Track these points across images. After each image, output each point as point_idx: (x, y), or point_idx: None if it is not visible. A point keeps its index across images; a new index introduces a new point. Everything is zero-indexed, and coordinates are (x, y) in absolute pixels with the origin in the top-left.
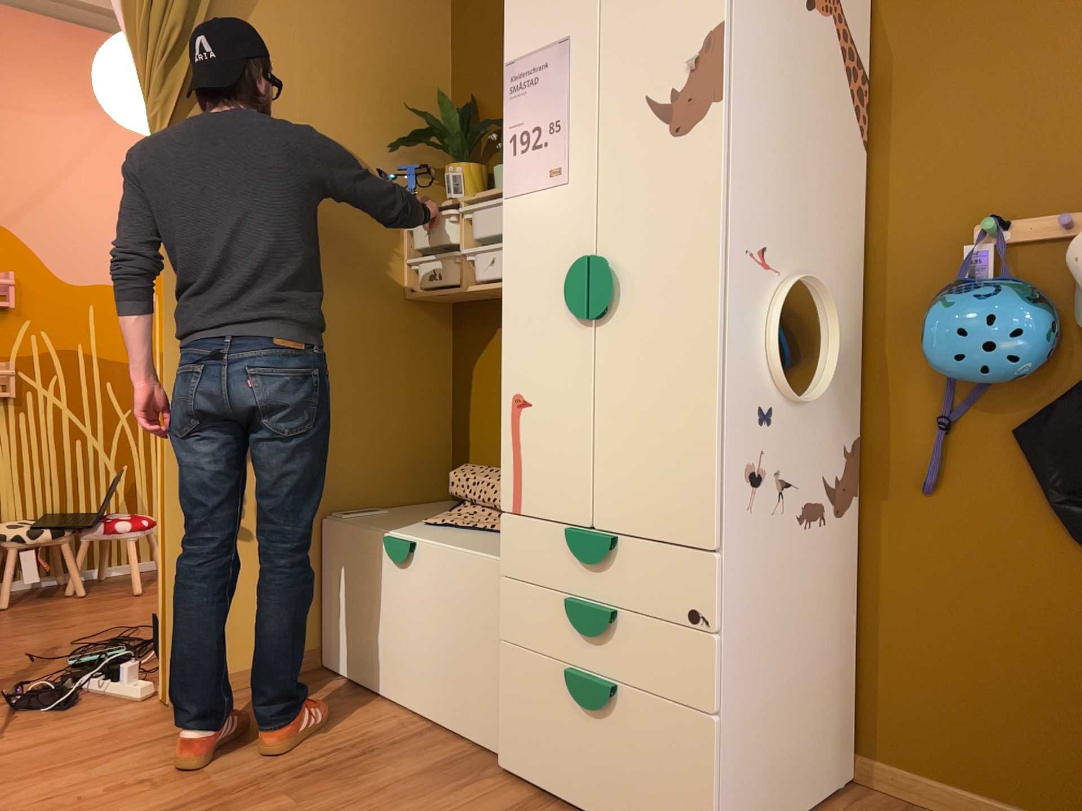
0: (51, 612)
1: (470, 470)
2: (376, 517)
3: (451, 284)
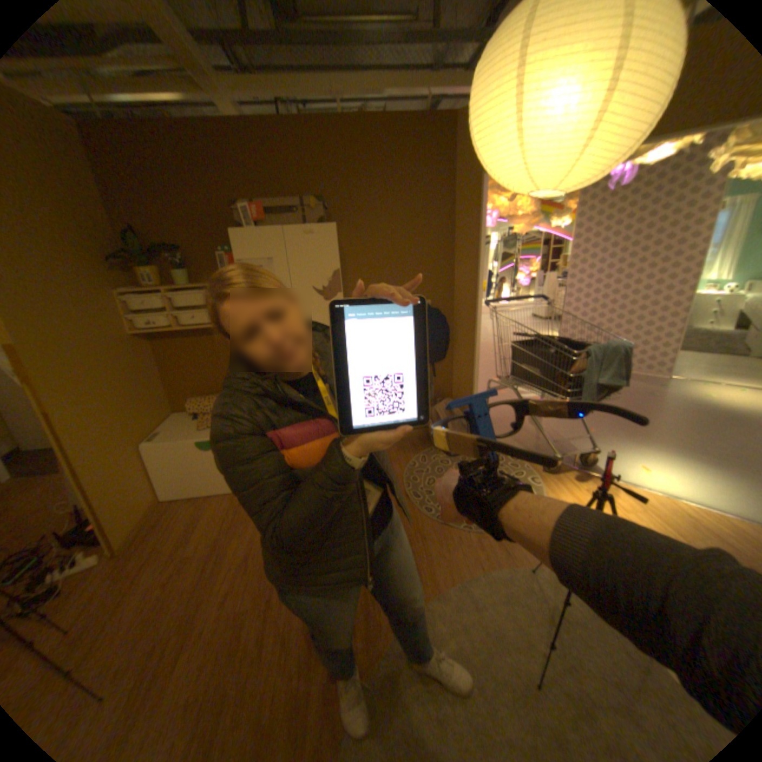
0: None
1: (196, 401)
2: (165, 436)
3: (161, 327)
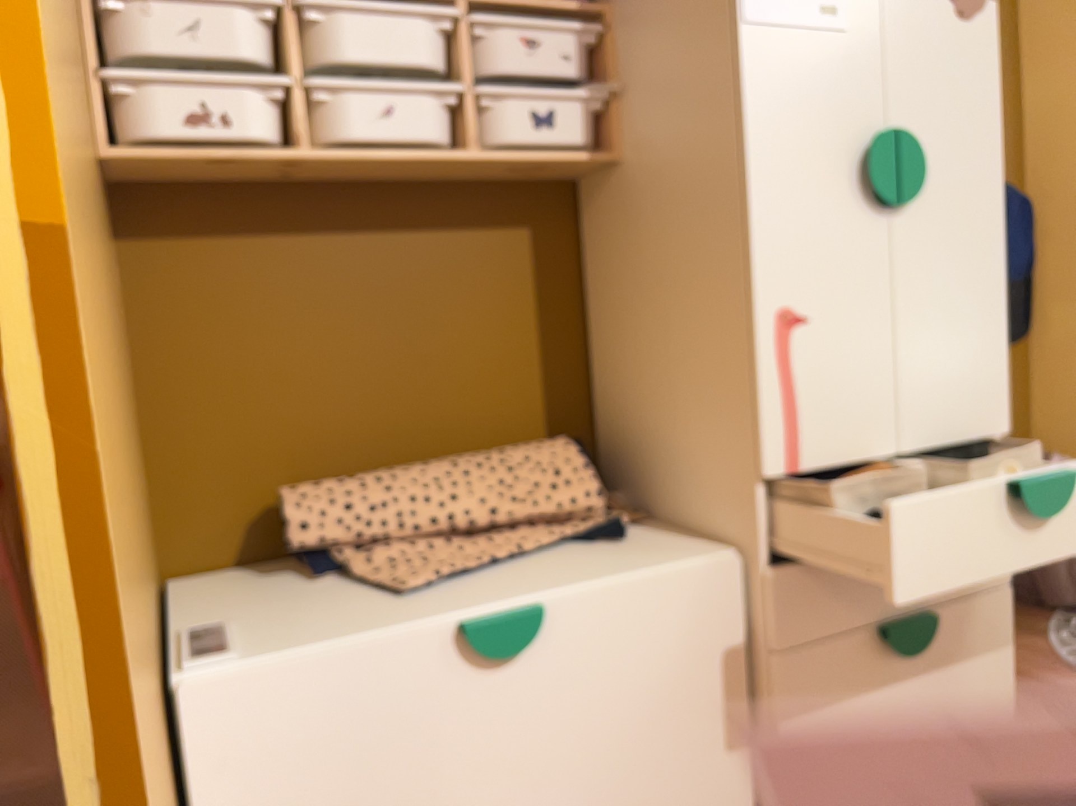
0: None
1: (330, 491)
2: (267, 633)
3: (253, 141)
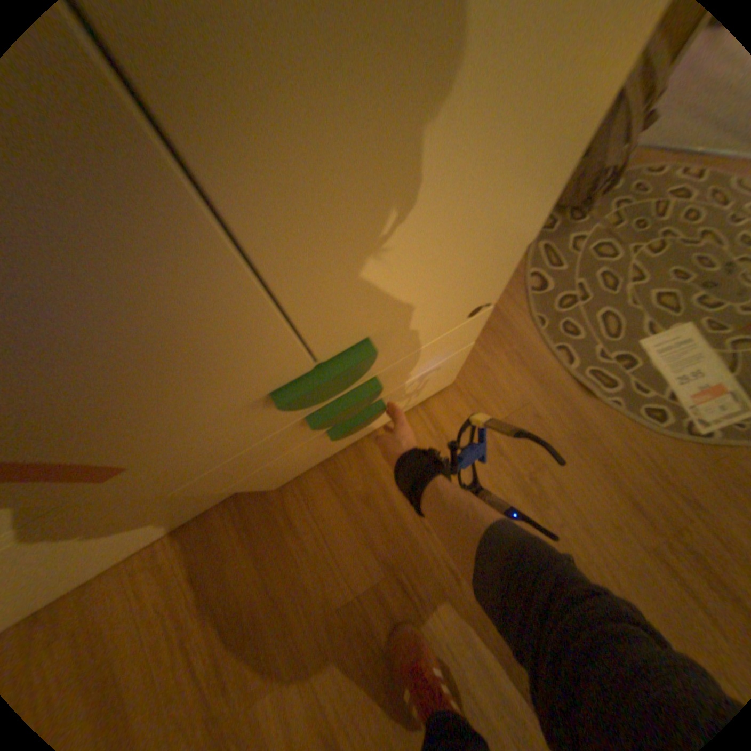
0: None
1: None
2: None
3: None
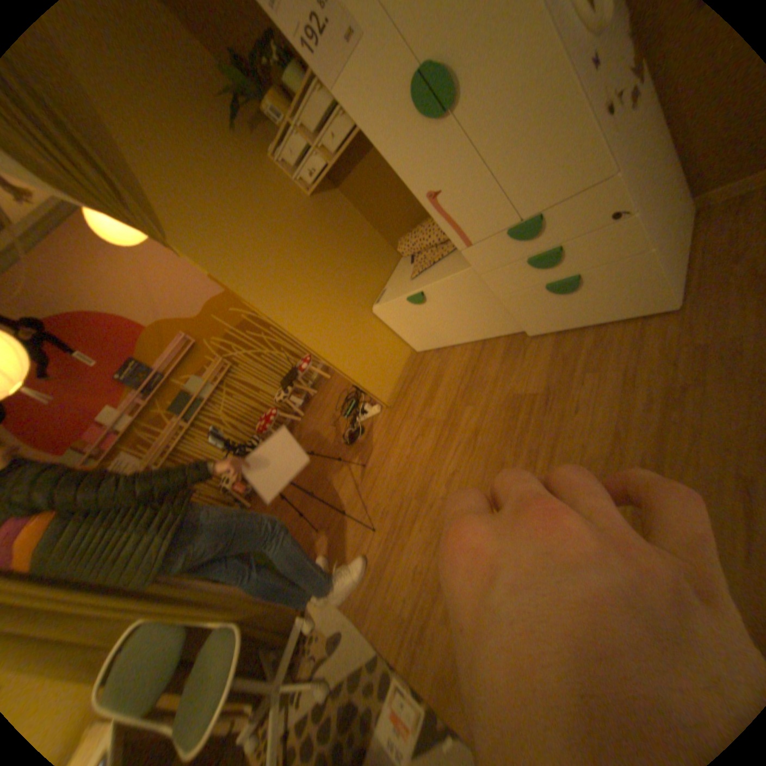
0: (317, 404)
1: (406, 238)
2: (390, 291)
3: (322, 166)
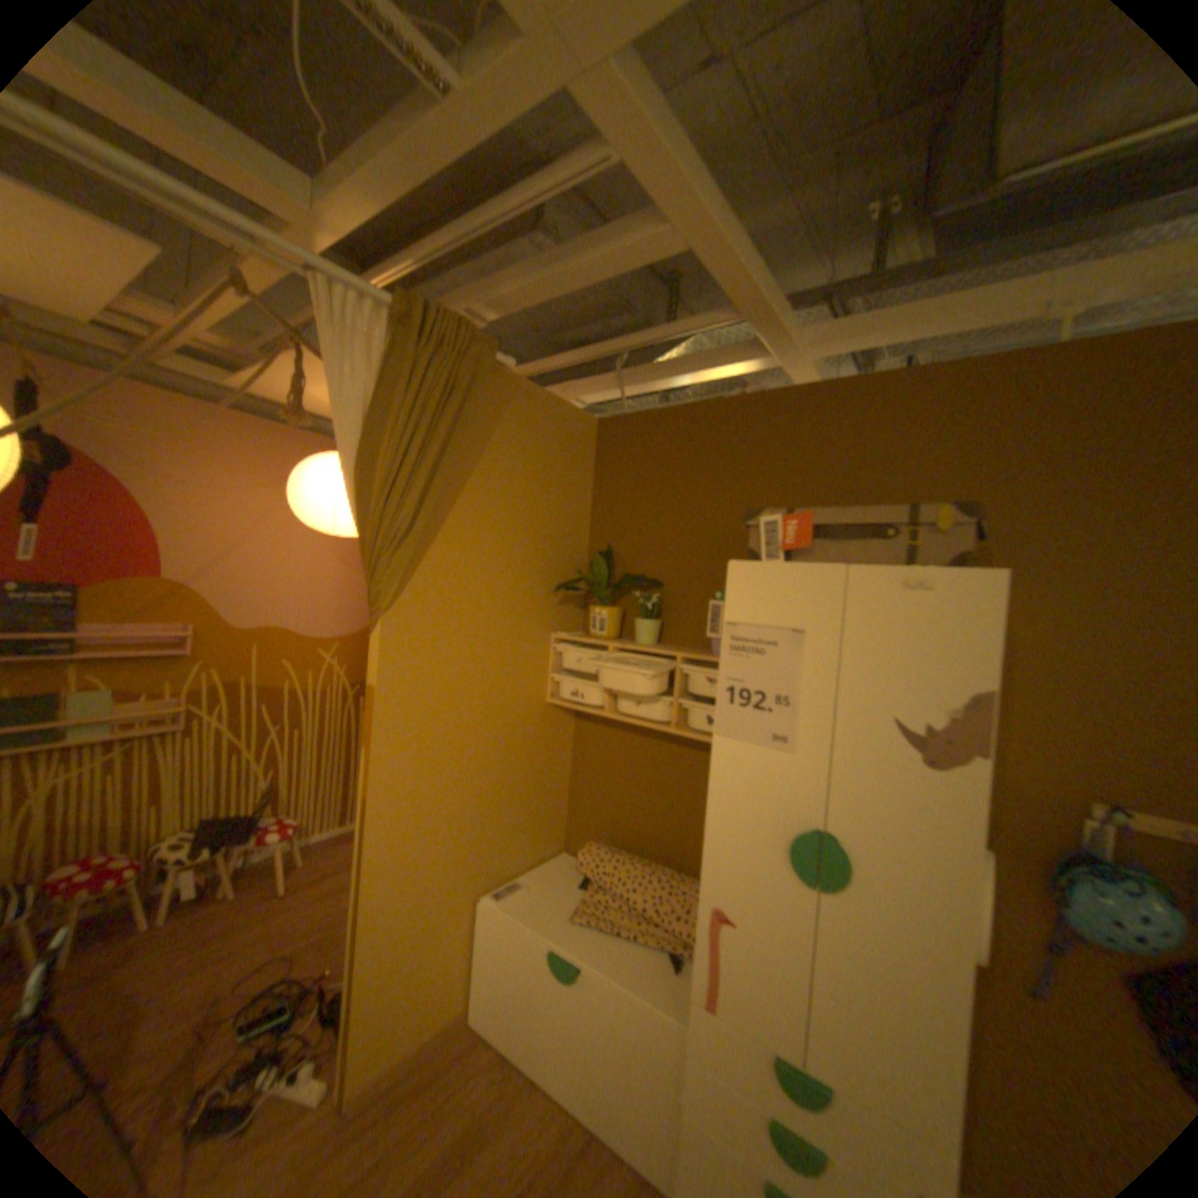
0: (207, 933)
1: (599, 855)
2: (524, 901)
3: (592, 704)
